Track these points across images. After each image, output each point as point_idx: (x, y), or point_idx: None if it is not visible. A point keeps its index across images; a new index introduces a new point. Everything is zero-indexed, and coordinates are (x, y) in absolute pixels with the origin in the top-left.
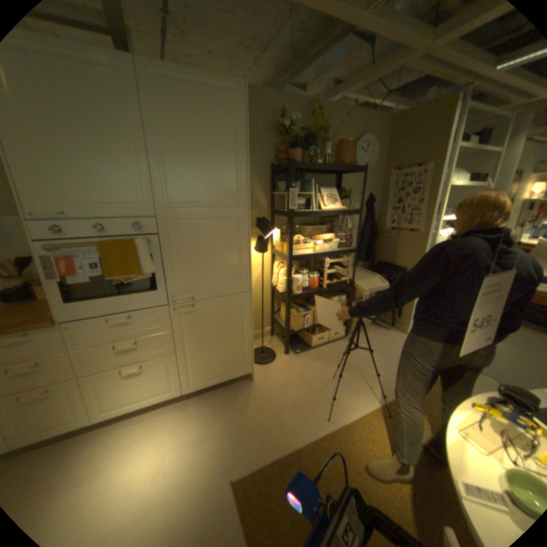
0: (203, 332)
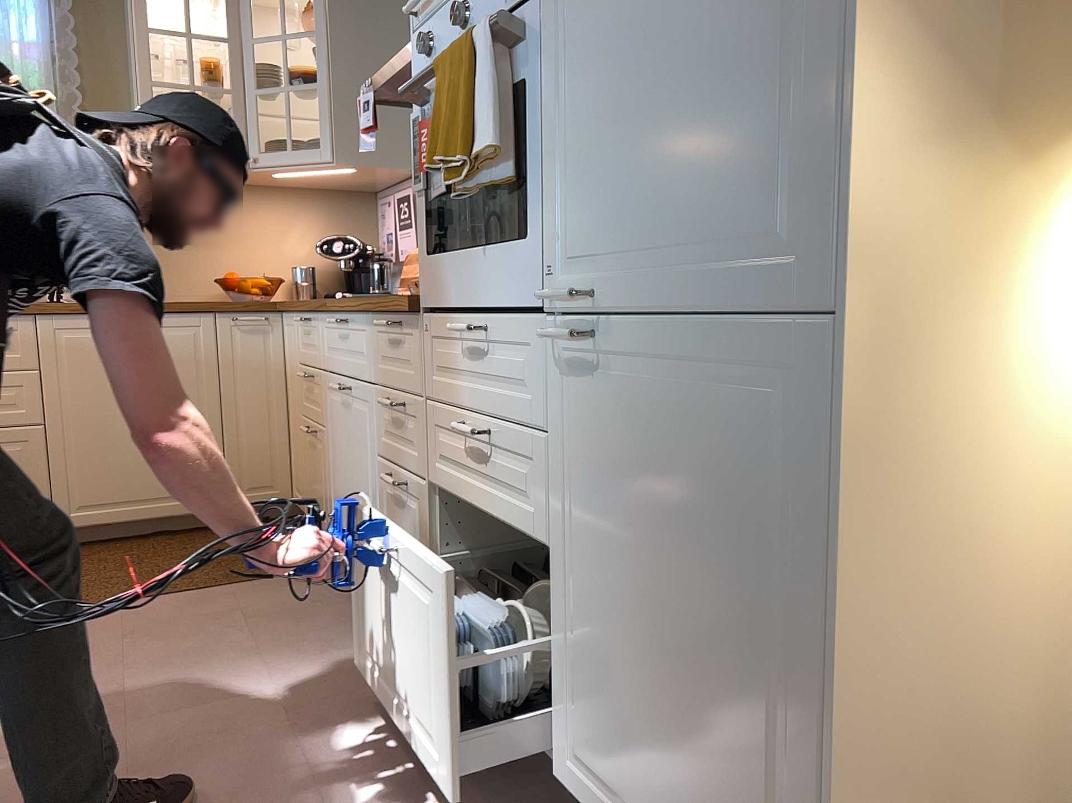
0: (629, 512)
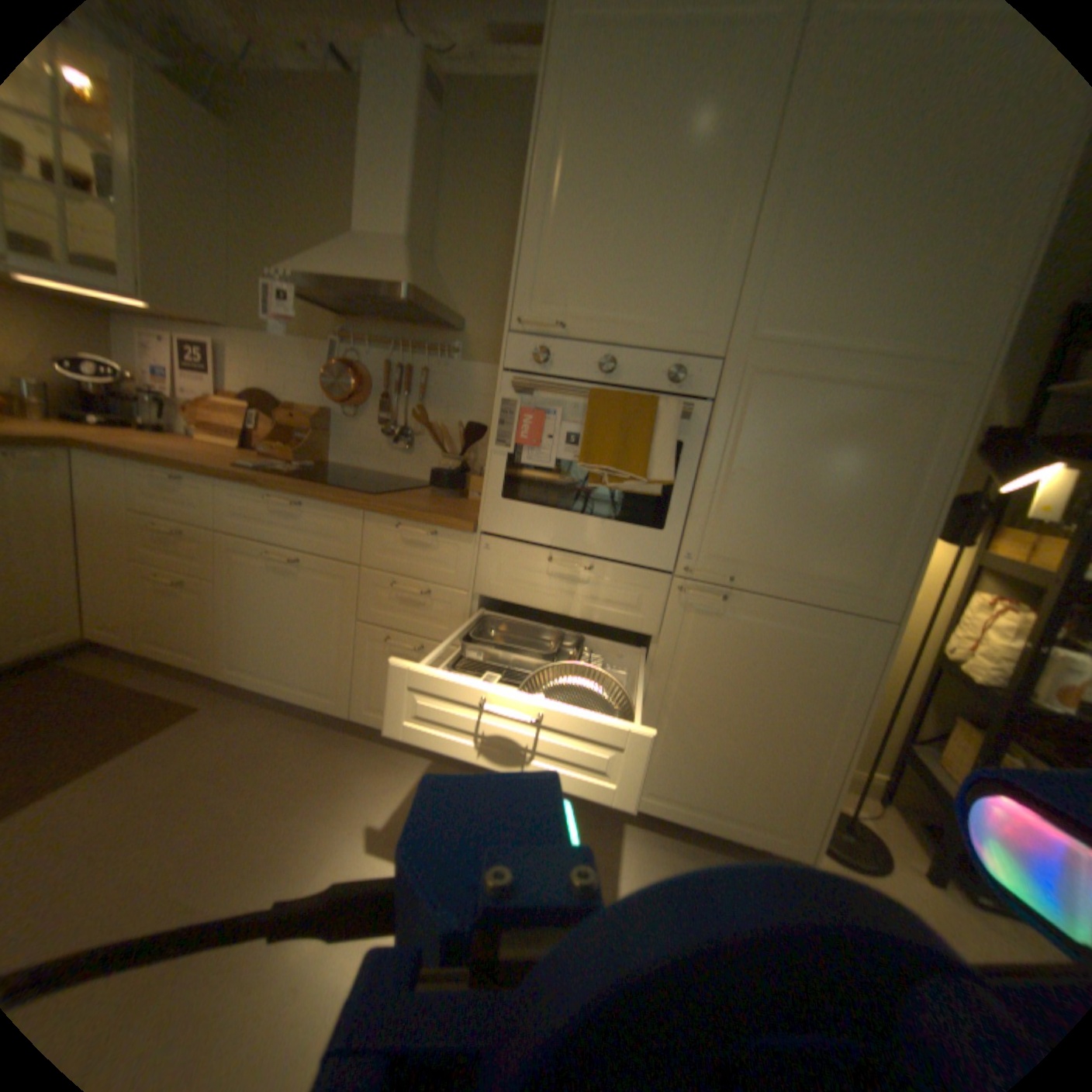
0: (726, 679)
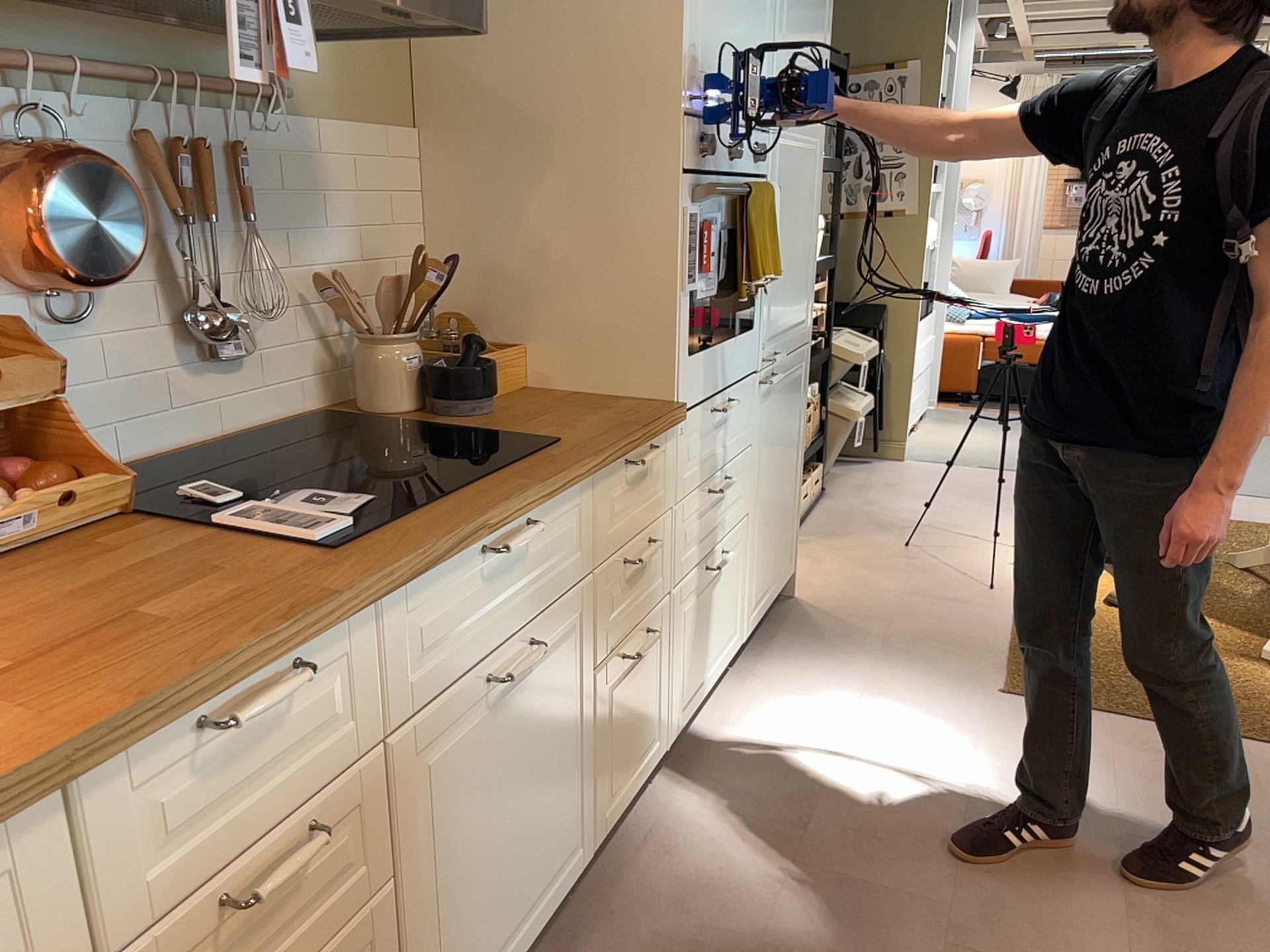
0: (773, 450)
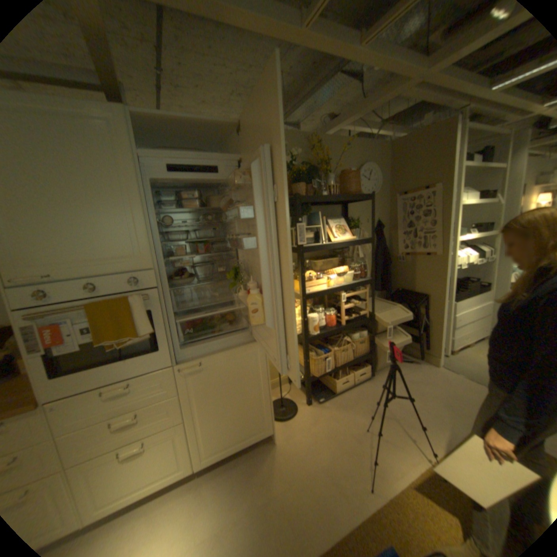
0: (214, 393)
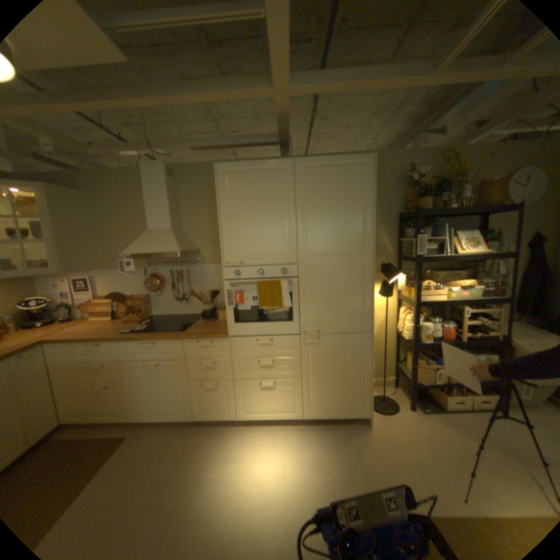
0: (326, 364)
